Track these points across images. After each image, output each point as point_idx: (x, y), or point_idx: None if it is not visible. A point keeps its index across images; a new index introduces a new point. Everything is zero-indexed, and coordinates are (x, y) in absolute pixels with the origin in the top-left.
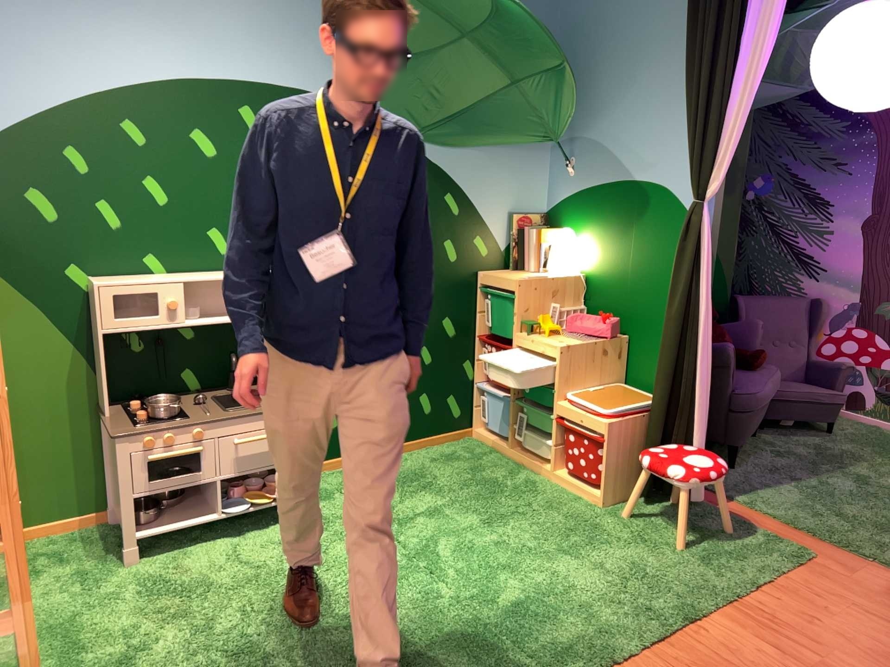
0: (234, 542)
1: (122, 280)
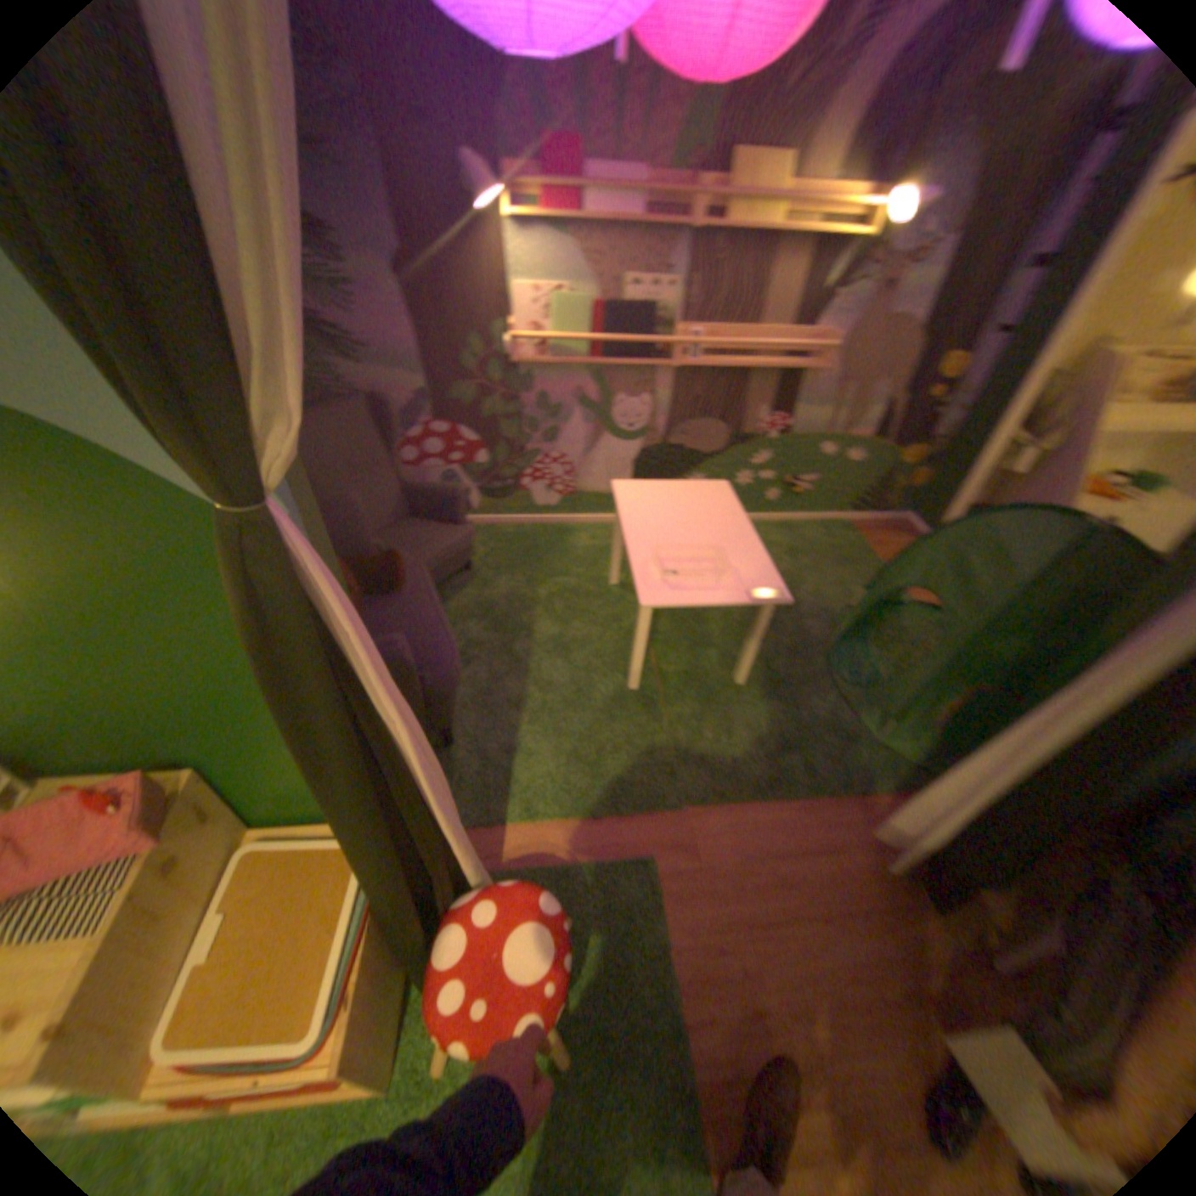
0: None
1: None
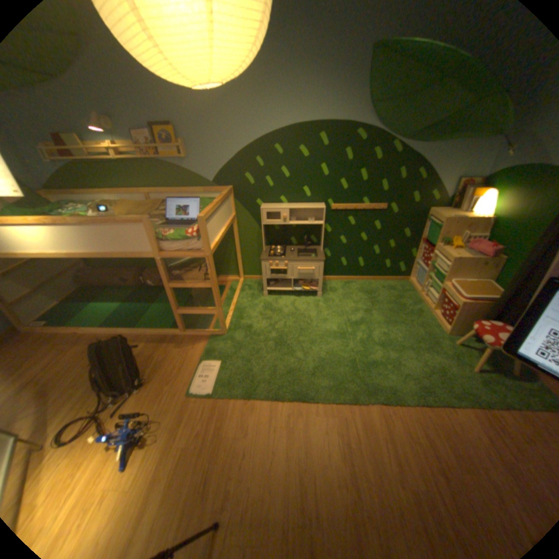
0: (295, 299)
1: (269, 207)
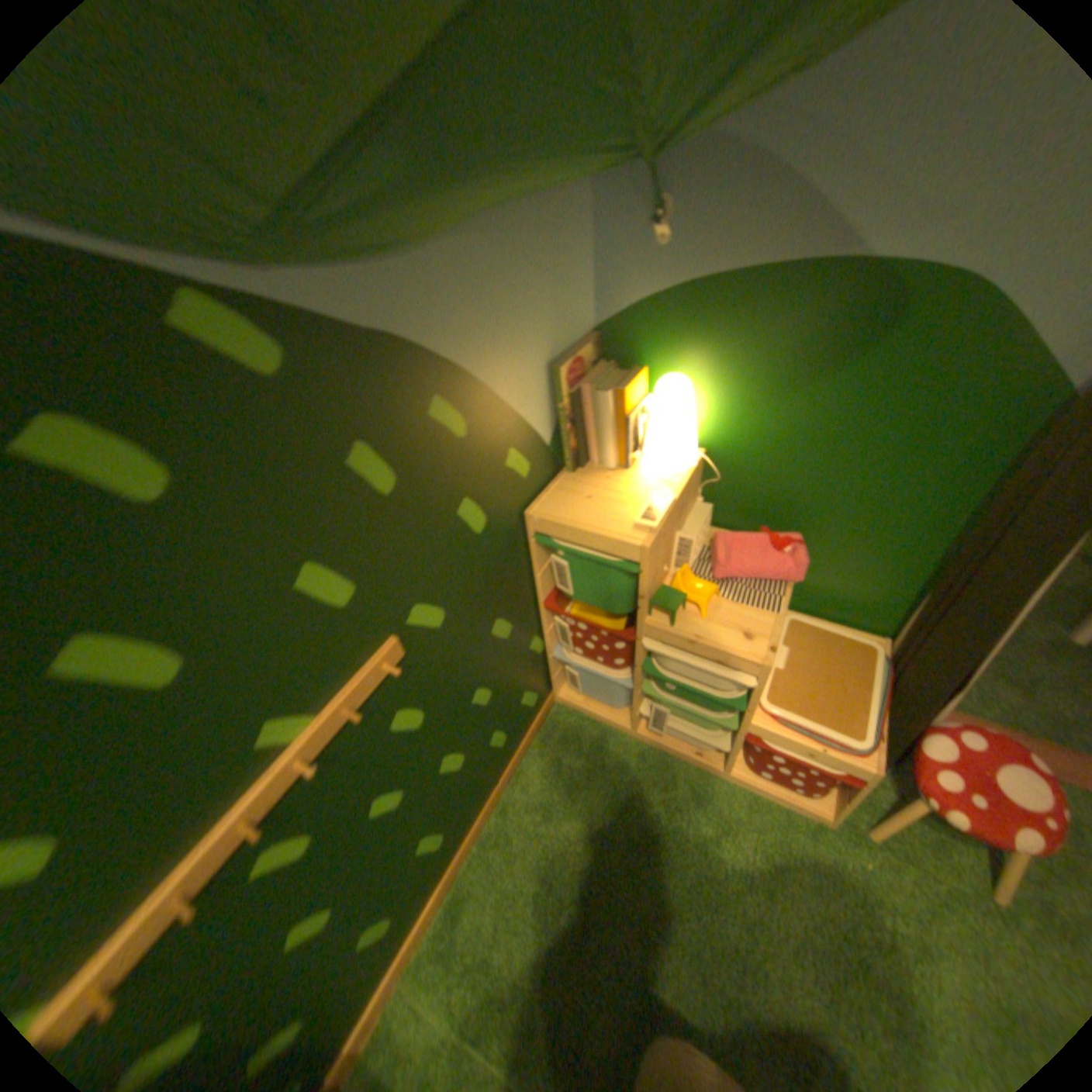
0: None
1: None
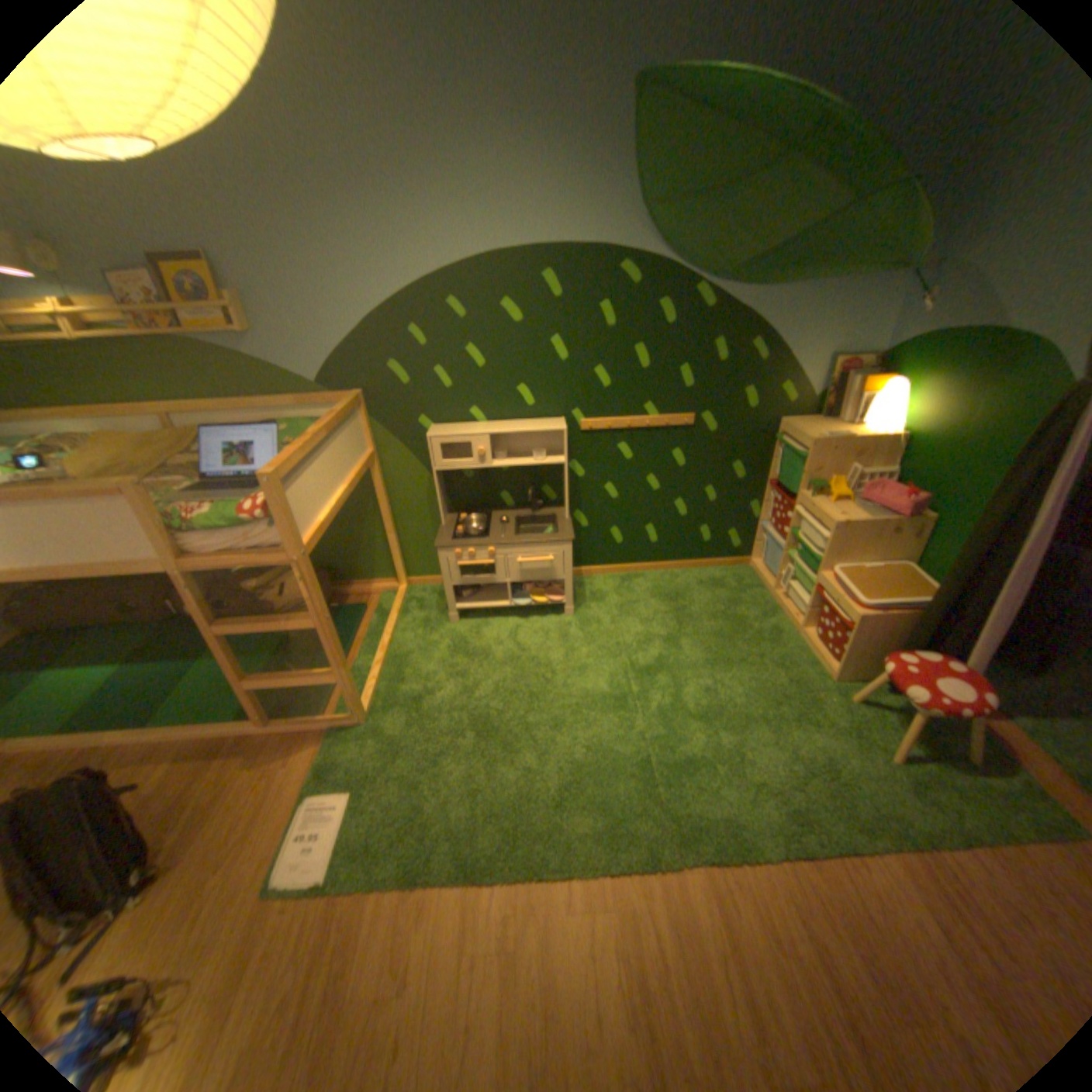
0: (518, 624)
1: (447, 432)
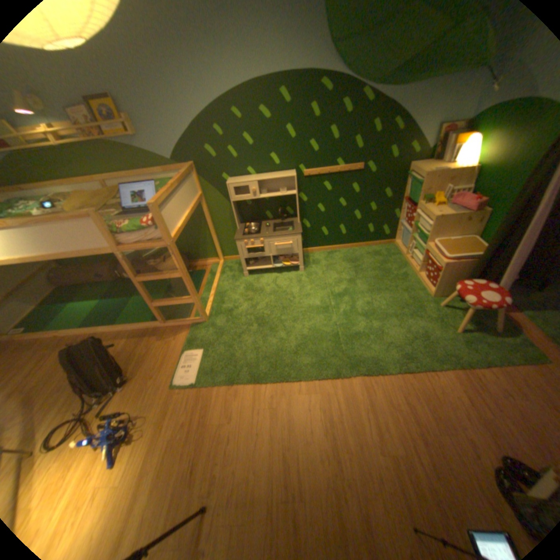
0: (277, 276)
1: (236, 181)
